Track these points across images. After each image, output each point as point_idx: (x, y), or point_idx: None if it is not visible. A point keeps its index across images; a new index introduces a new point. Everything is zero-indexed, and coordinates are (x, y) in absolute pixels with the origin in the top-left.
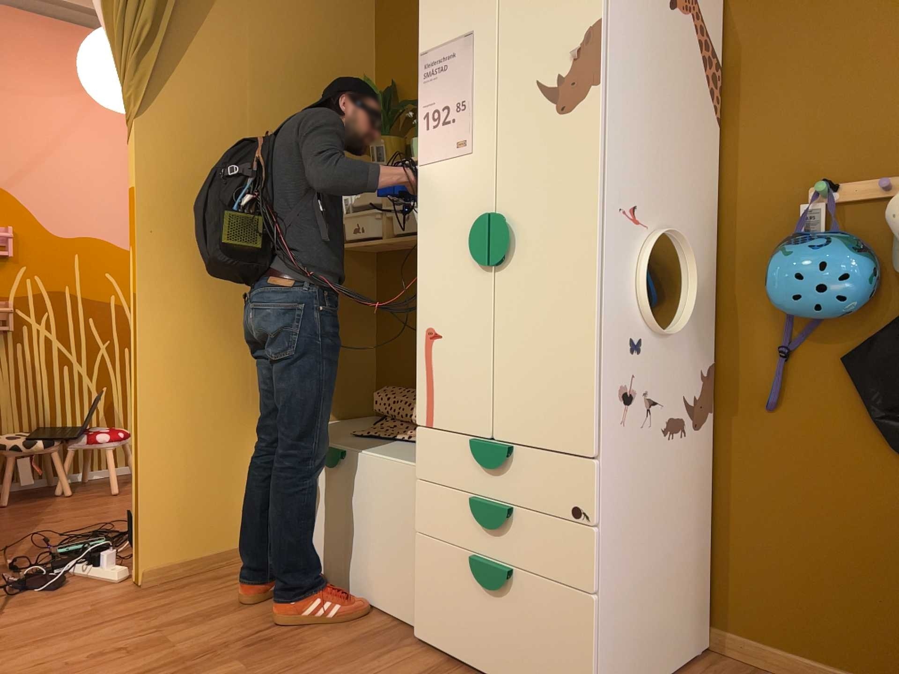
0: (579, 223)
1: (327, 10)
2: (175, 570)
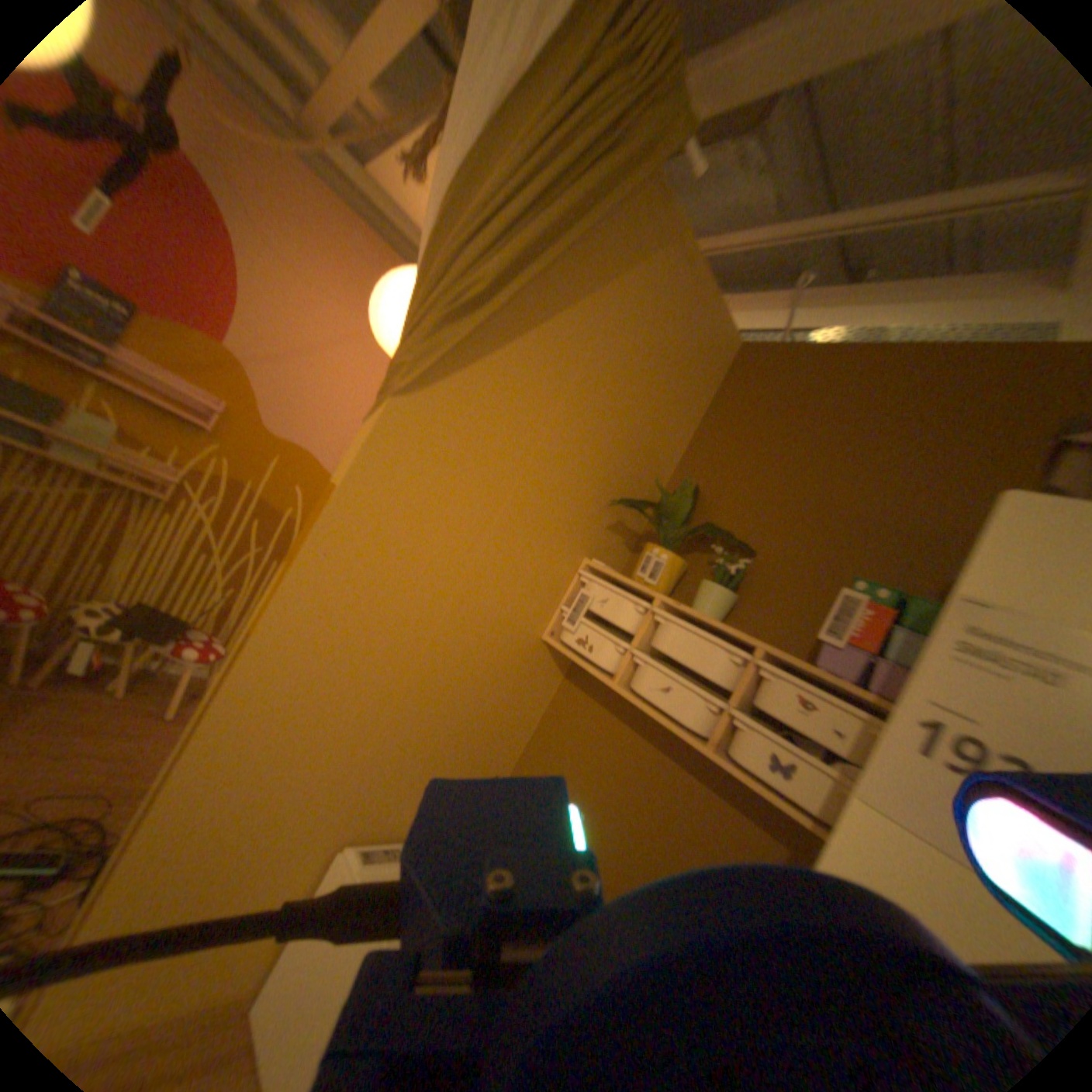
0: None
1: (674, 376)
2: None
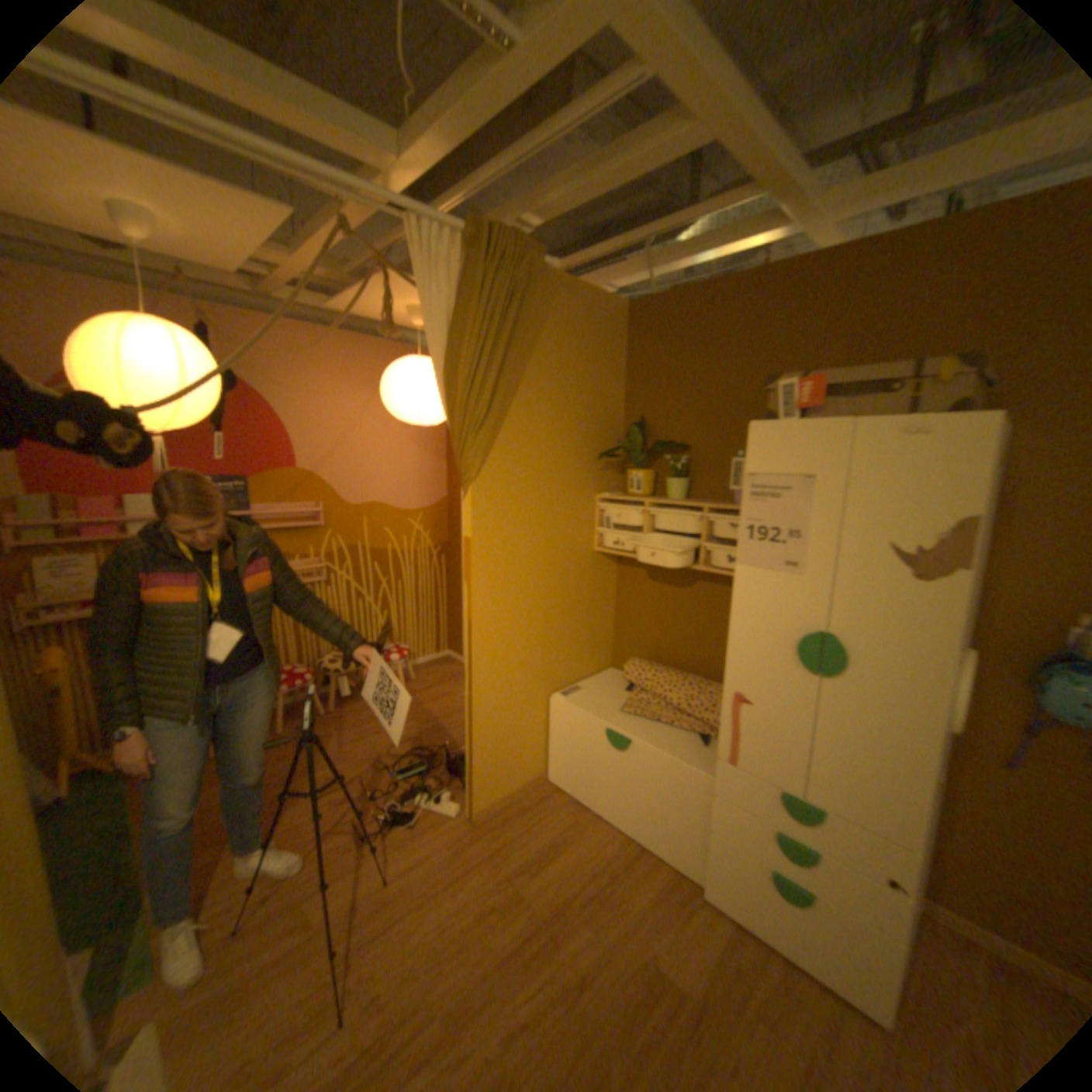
0: (927, 674)
1: (595, 360)
2: (496, 808)
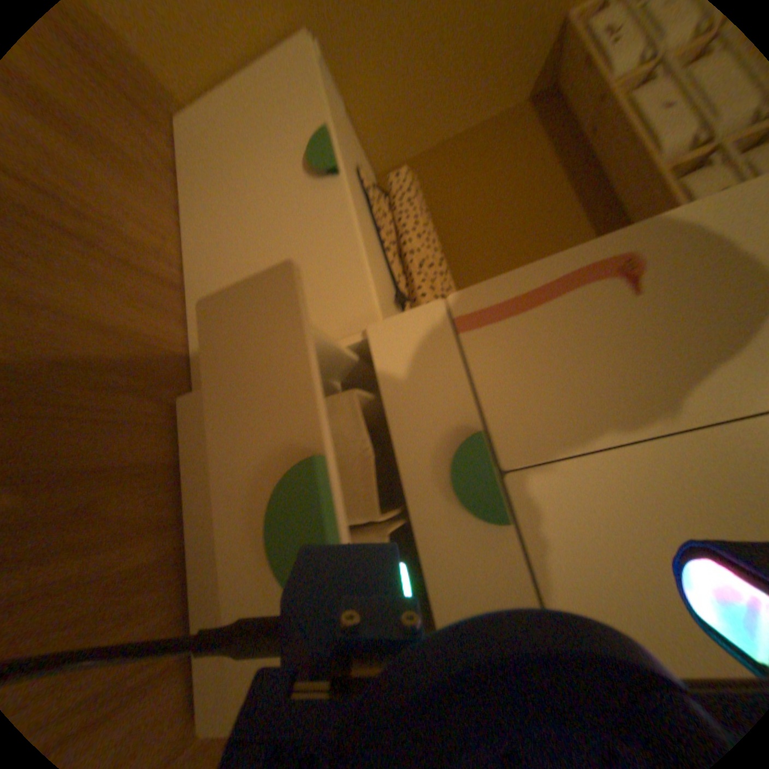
0: None
1: None
2: None
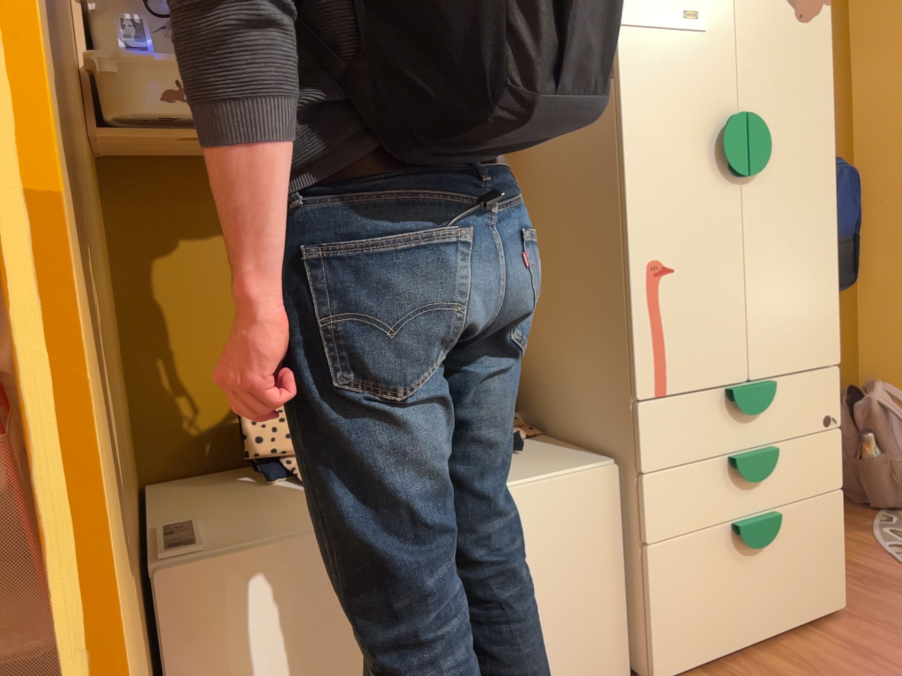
0: (820, 139)
1: None
2: None
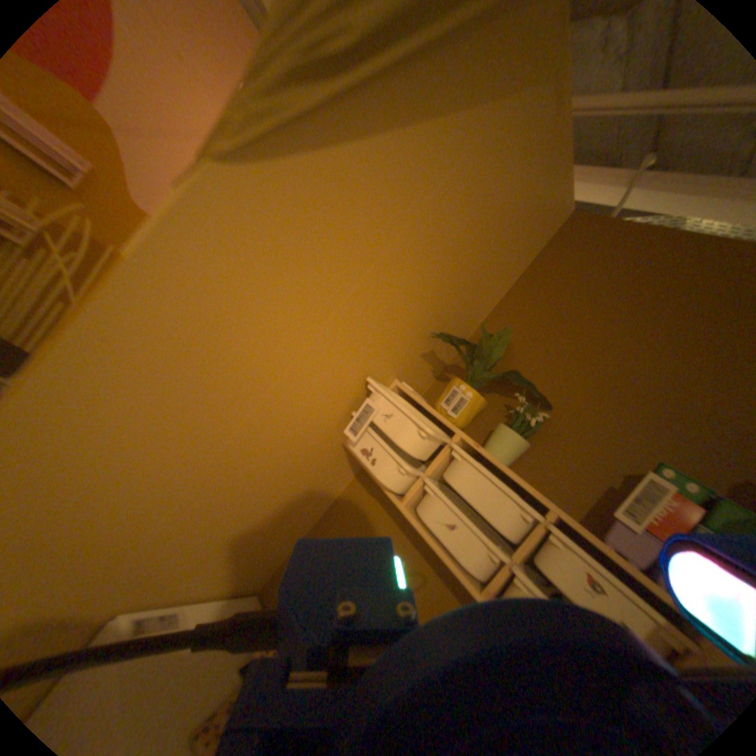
0: None
1: (513, 227)
2: None
